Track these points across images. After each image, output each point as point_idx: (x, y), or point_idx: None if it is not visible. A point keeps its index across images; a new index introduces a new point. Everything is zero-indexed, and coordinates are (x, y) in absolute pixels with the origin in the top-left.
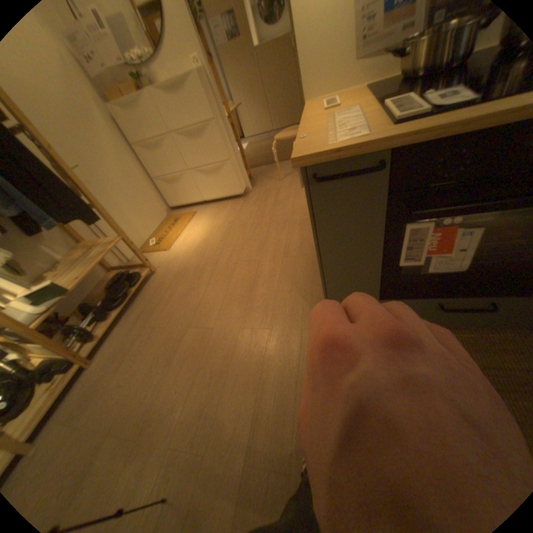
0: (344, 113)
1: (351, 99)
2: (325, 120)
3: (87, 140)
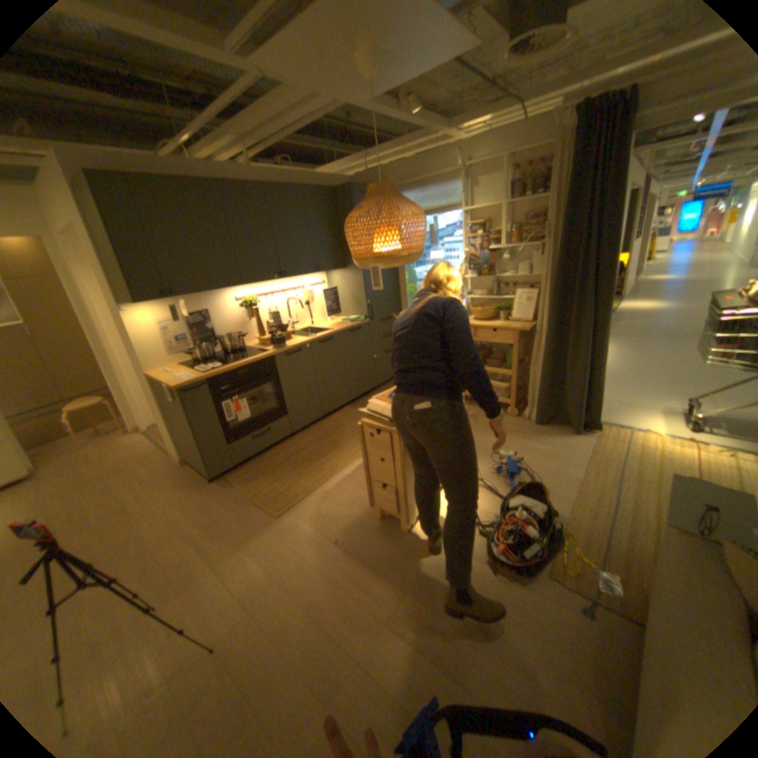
0: (176, 375)
1: (173, 370)
2: (169, 378)
3: None
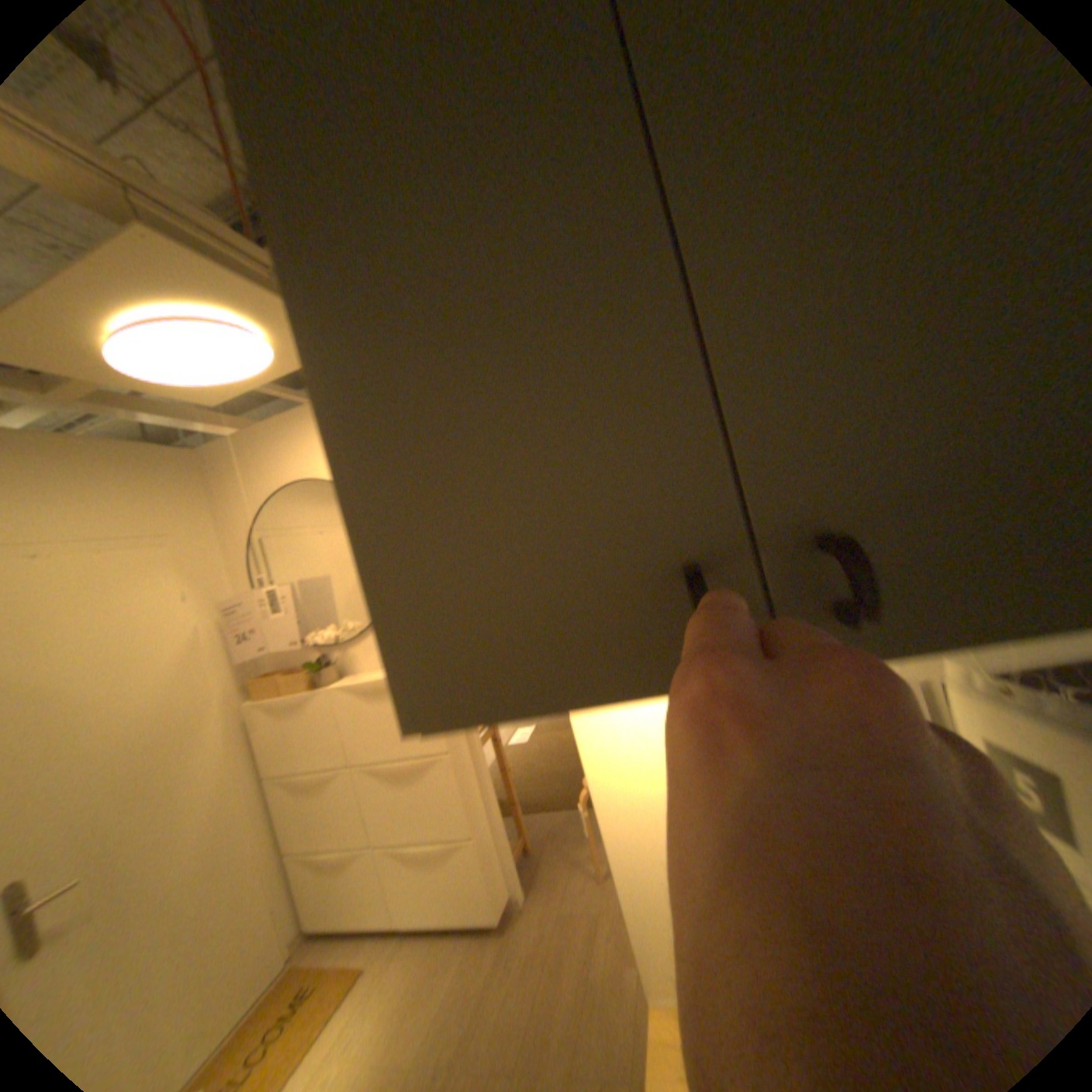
0: None
1: None
2: None
3: (156, 799)
